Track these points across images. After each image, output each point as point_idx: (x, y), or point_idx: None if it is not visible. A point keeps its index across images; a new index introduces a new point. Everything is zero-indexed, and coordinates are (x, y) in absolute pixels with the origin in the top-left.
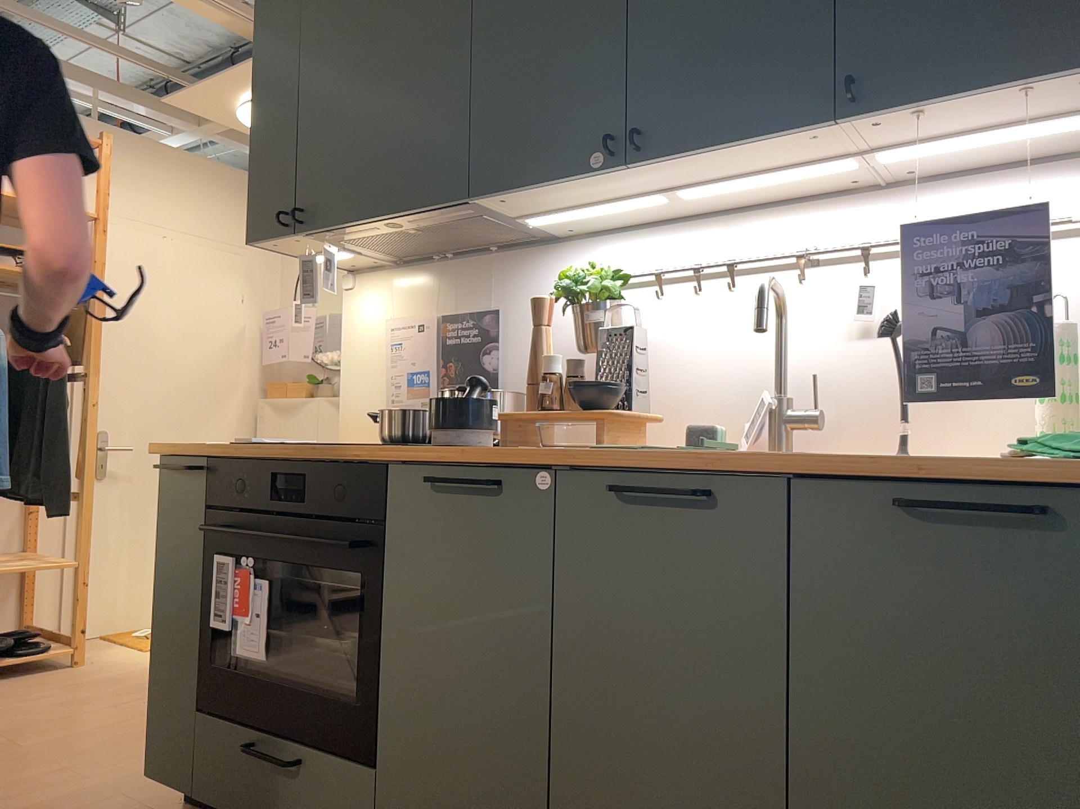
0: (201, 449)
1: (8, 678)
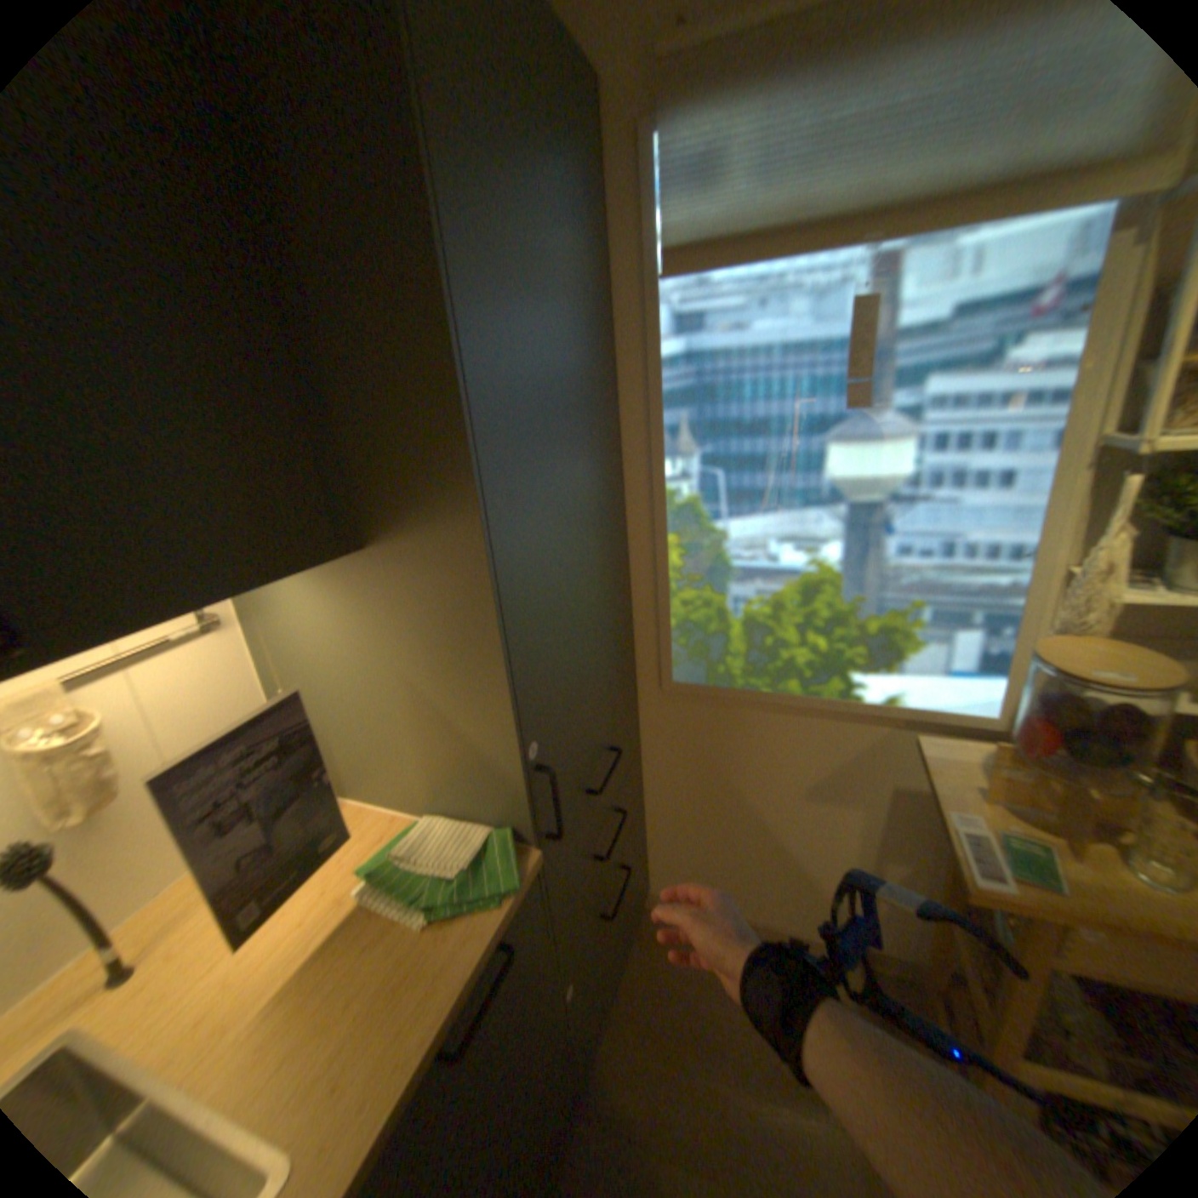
0: None
1: None
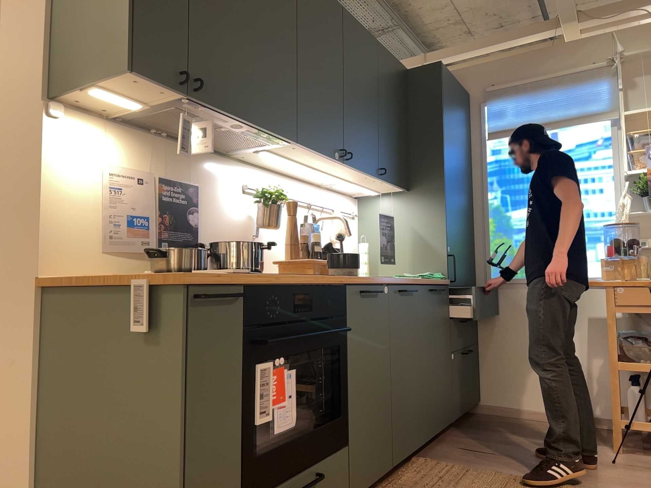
0: (245, 278)
1: None
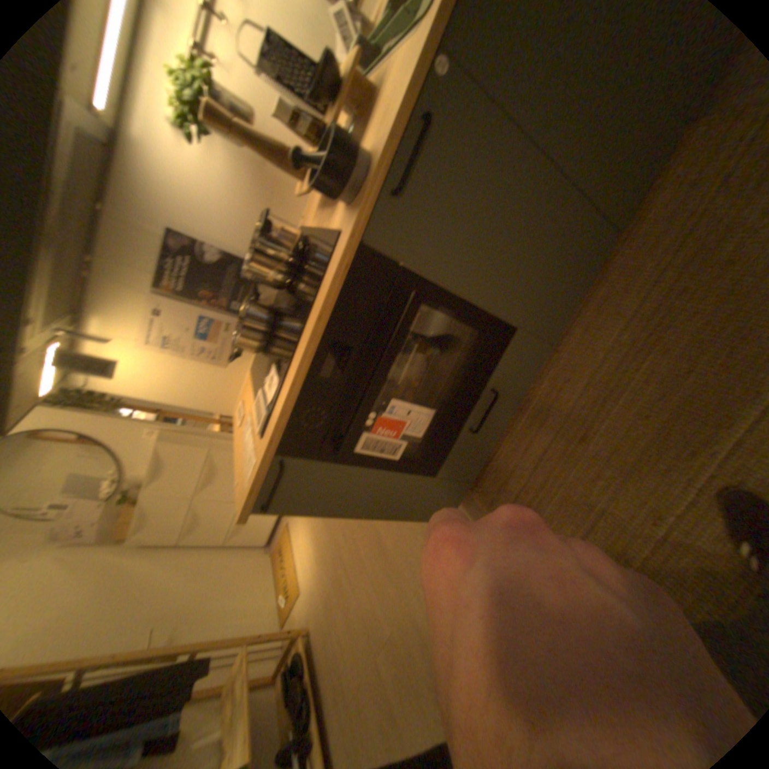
0: (264, 459)
1: (313, 673)
